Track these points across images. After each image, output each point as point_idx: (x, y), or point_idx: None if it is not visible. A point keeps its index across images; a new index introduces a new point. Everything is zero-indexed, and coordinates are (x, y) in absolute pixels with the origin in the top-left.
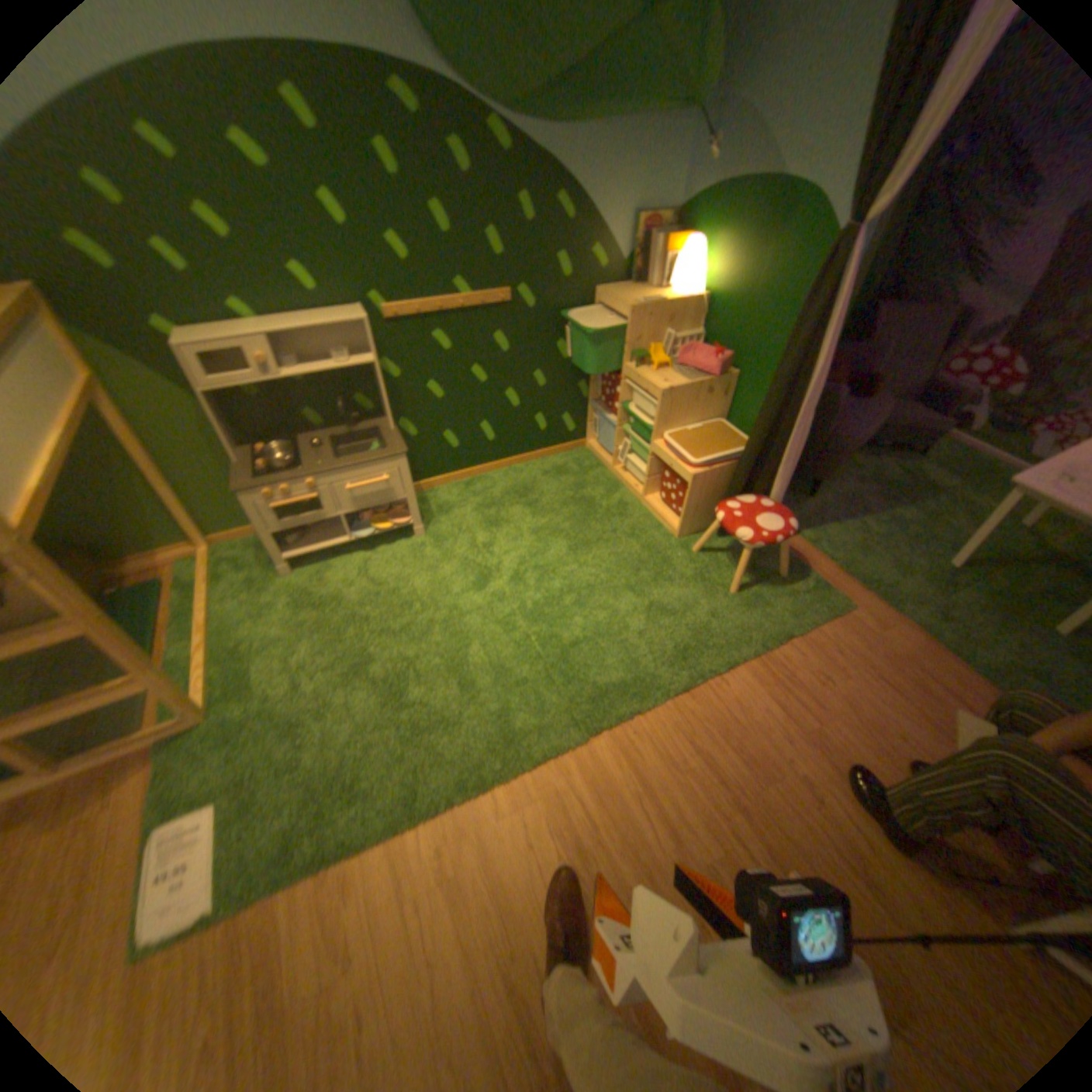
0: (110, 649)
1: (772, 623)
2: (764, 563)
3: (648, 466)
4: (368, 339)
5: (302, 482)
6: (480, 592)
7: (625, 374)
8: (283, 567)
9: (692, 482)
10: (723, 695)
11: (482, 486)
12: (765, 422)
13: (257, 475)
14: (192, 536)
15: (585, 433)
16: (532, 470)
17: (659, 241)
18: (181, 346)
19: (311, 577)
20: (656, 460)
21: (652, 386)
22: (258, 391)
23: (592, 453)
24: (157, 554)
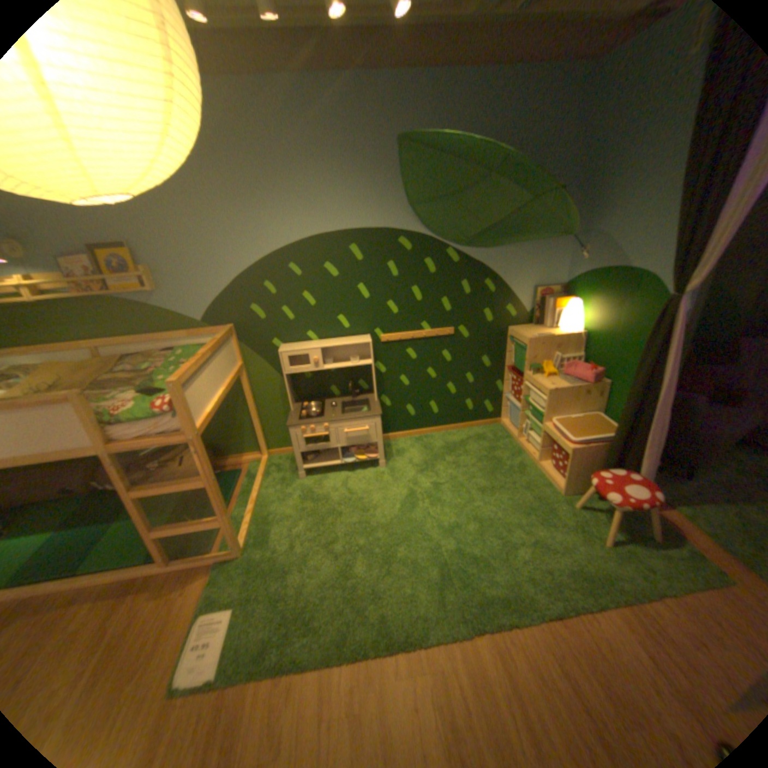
0: (212, 500)
1: (646, 579)
2: (641, 528)
3: (542, 440)
4: (370, 352)
5: (322, 426)
6: (413, 510)
7: (526, 378)
8: (302, 475)
9: (573, 454)
10: (594, 632)
11: (426, 441)
12: (634, 417)
13: (300, 419)
14: (262, 449)
15: (500, 414)
16: (461, 434)
17: (550, 302)
18: (282, 353)
19: (315, 483)
20: (547, 436)
21: (543, 386)
22: (311, 376)
23: (505, 428)
24: (243, 457)
